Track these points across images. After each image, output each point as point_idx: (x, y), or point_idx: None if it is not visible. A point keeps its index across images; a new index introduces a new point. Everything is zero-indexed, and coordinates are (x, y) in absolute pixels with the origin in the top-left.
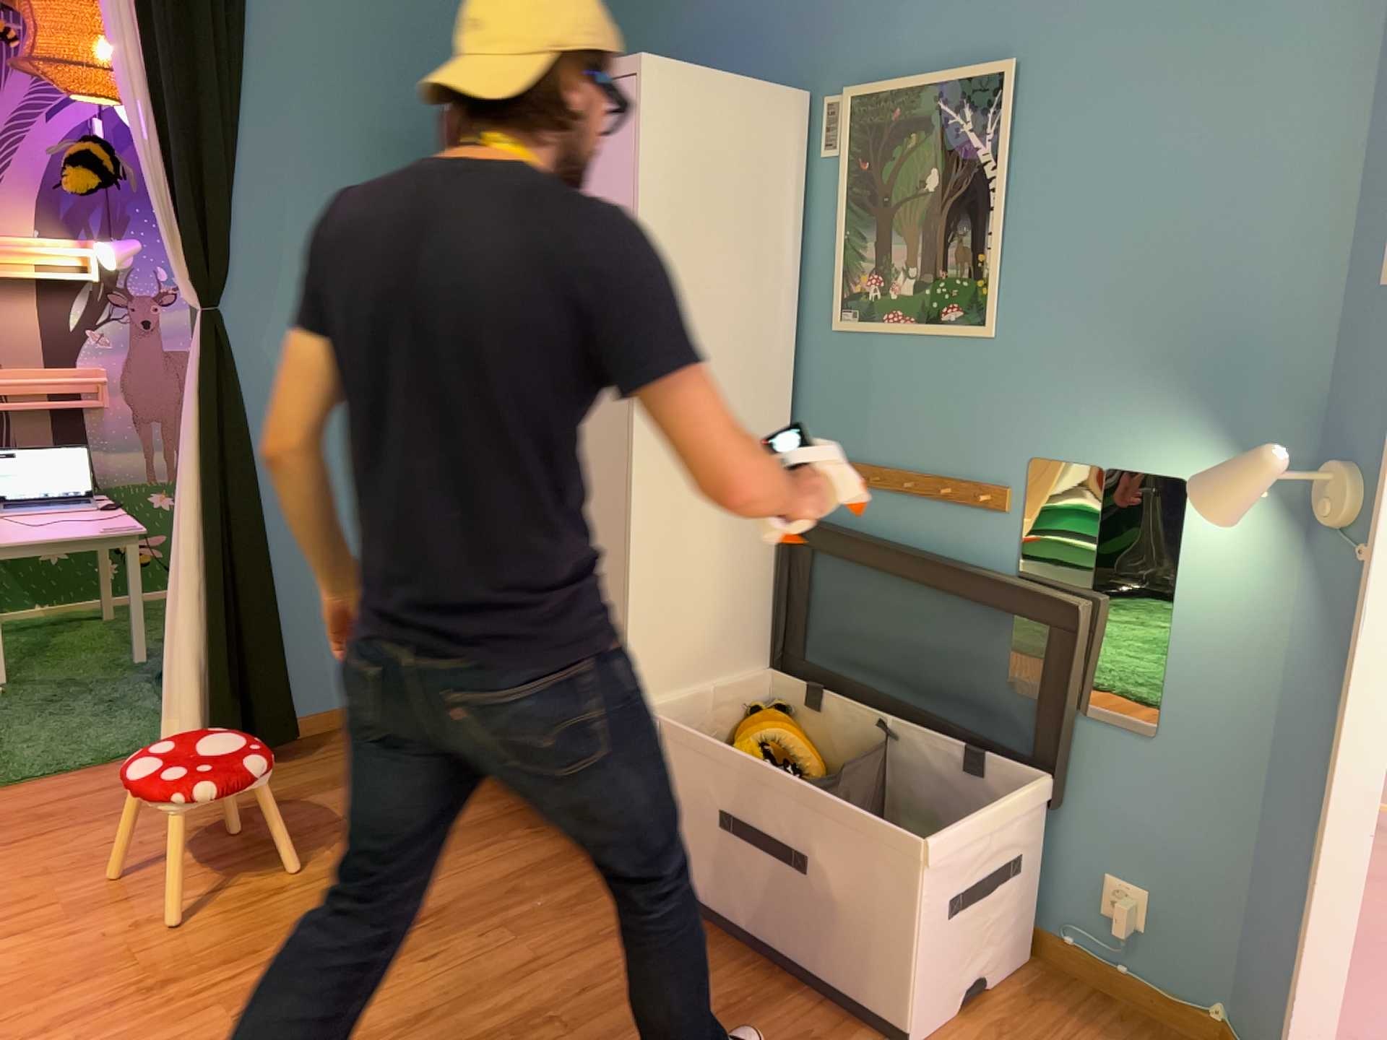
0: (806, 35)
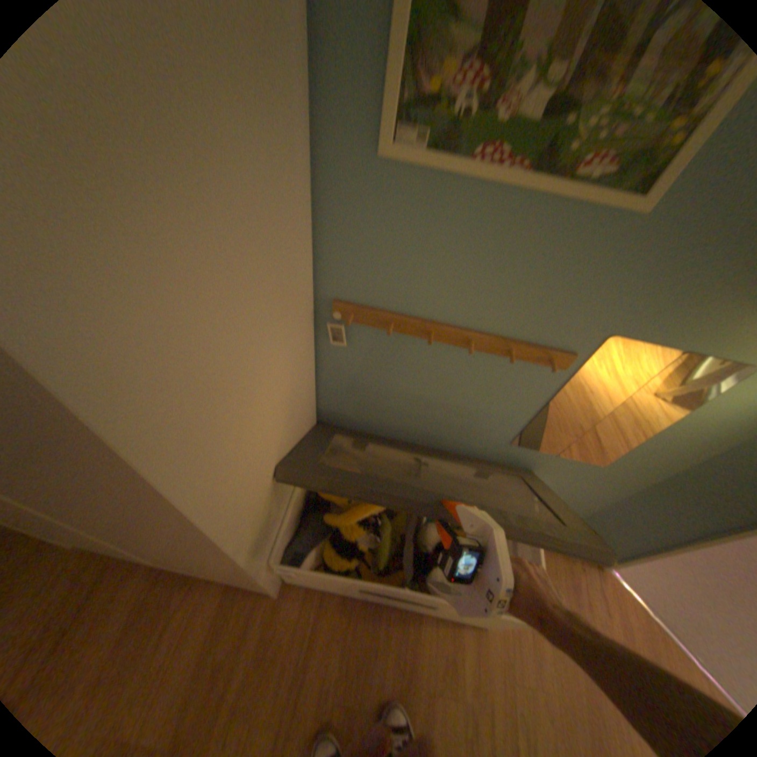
0: None
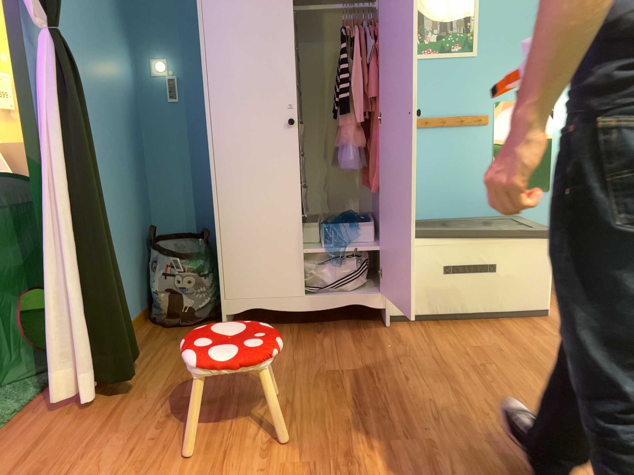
0: None
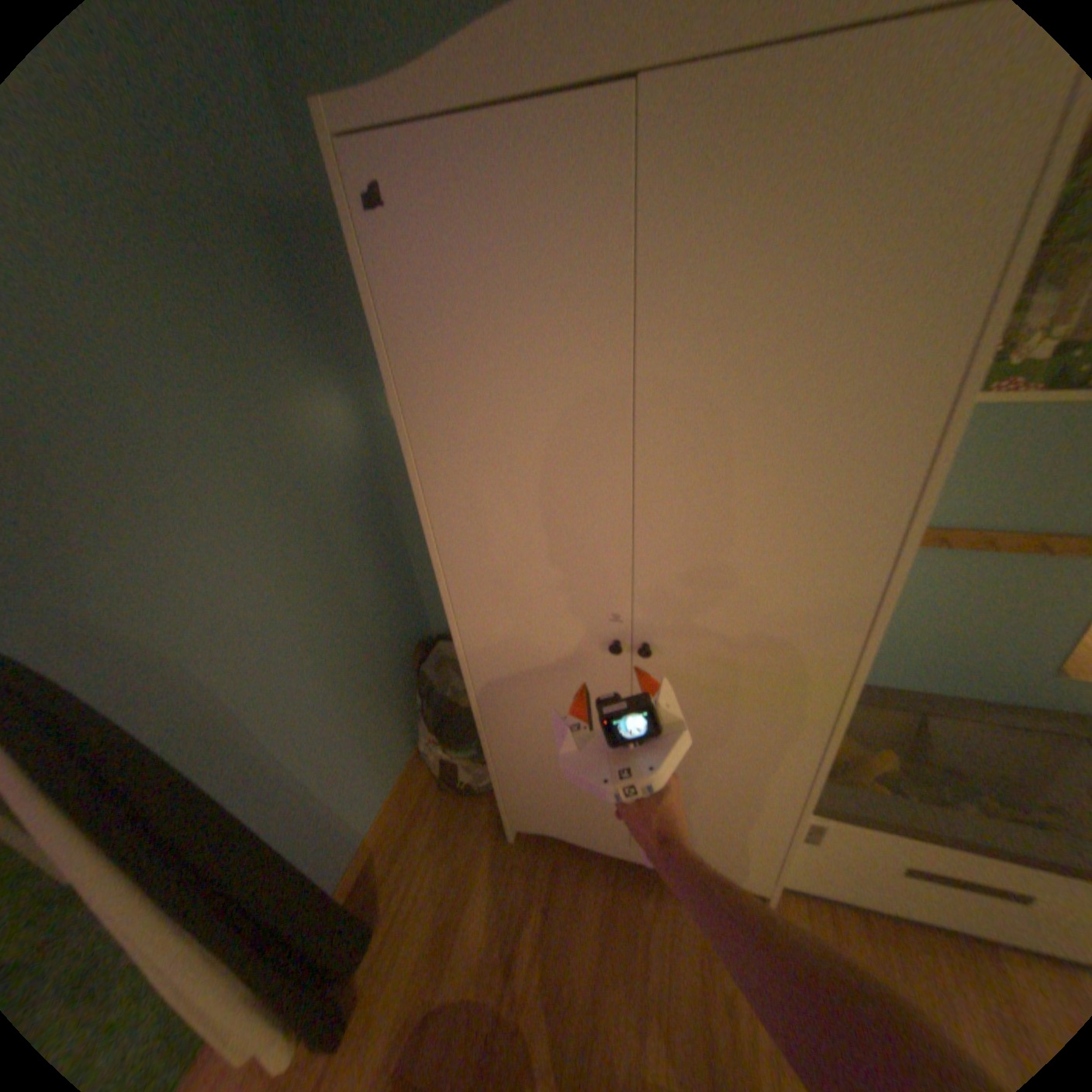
0: None
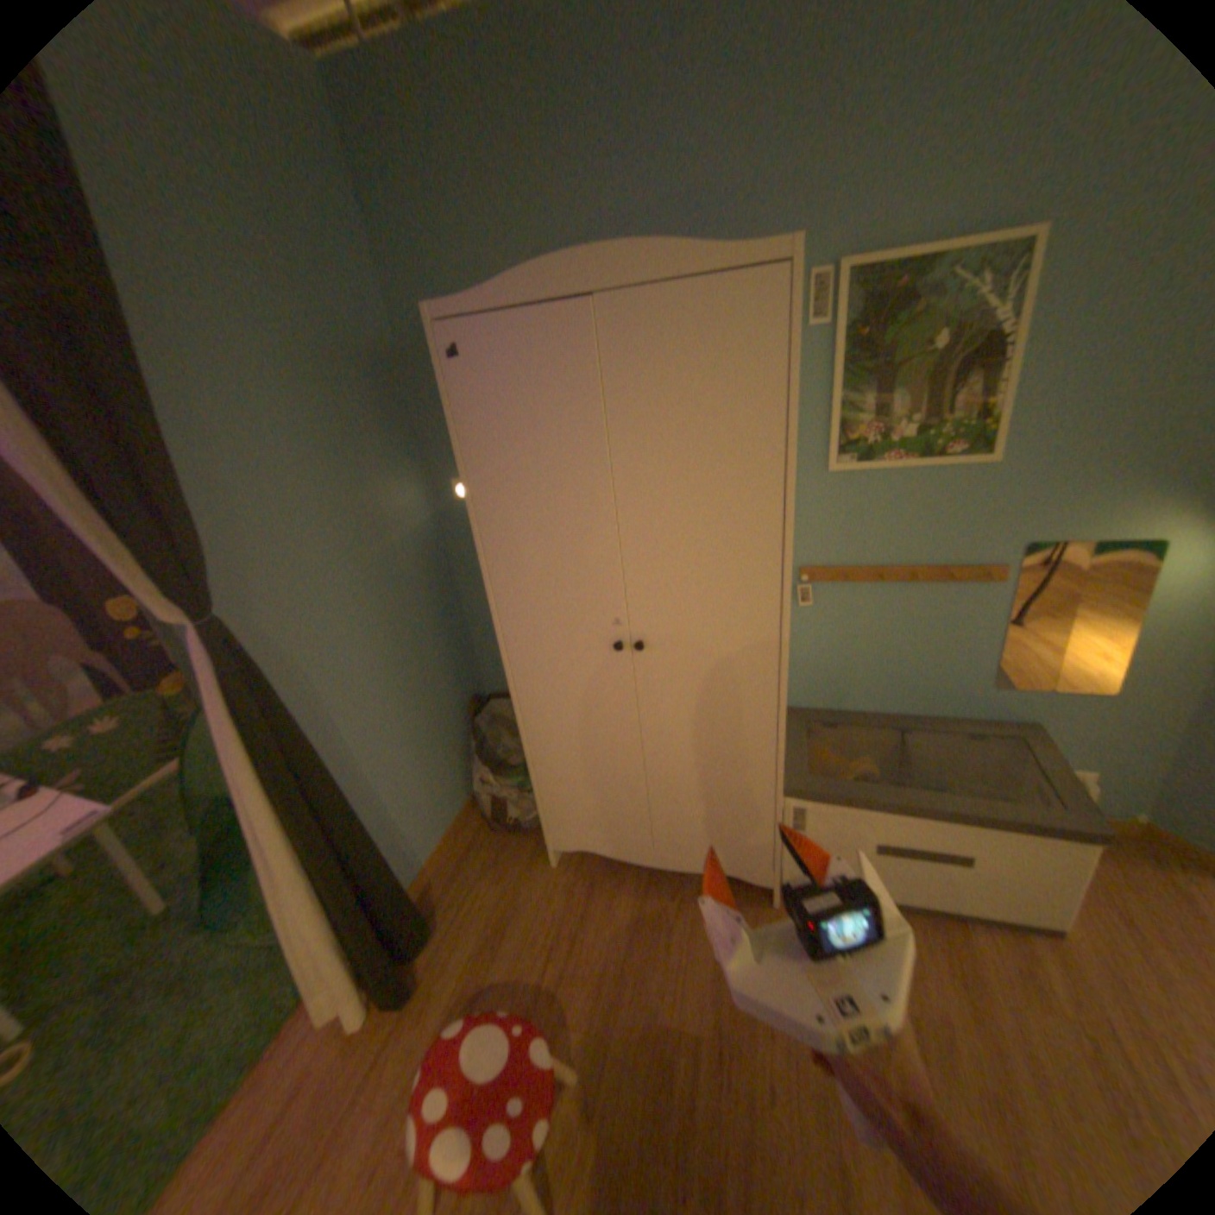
0: (783, 202)
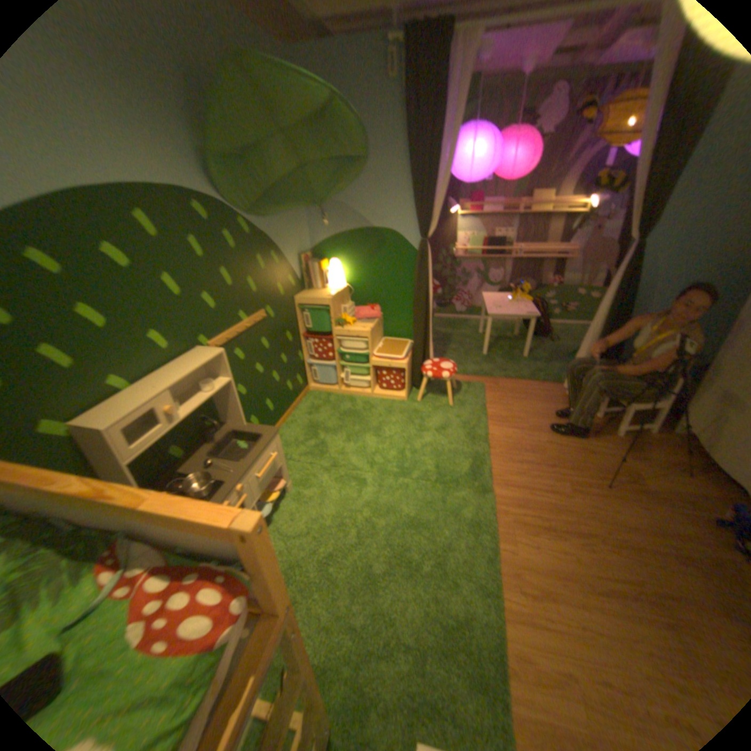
0: None
